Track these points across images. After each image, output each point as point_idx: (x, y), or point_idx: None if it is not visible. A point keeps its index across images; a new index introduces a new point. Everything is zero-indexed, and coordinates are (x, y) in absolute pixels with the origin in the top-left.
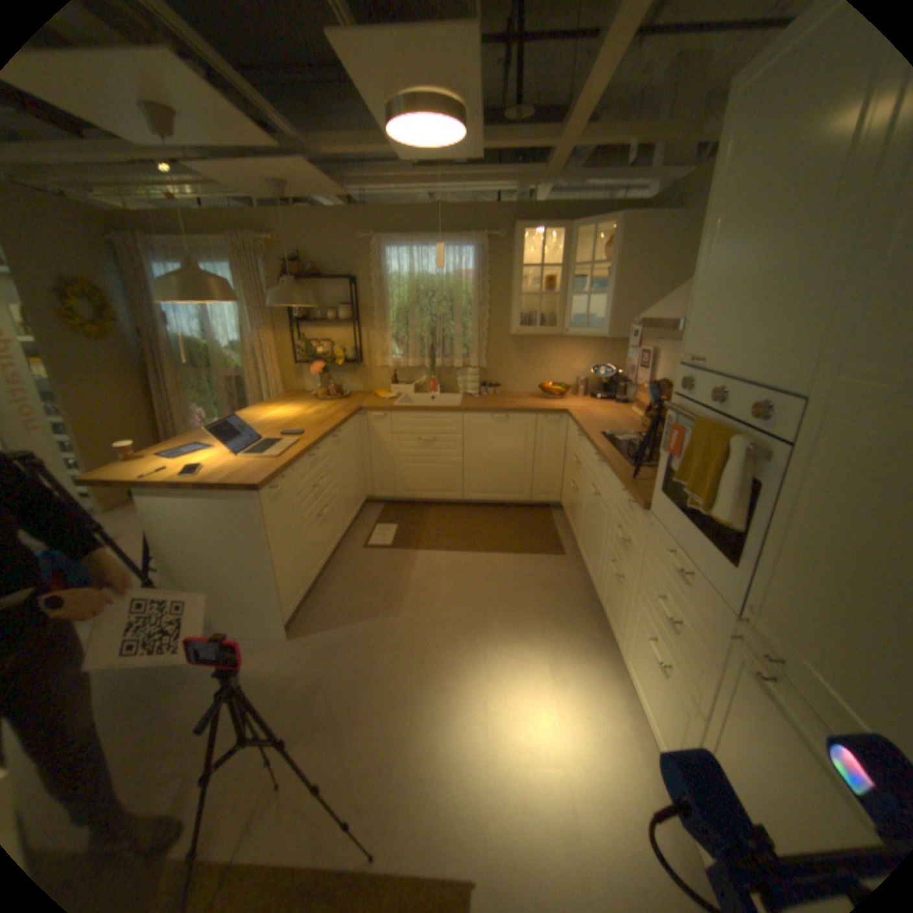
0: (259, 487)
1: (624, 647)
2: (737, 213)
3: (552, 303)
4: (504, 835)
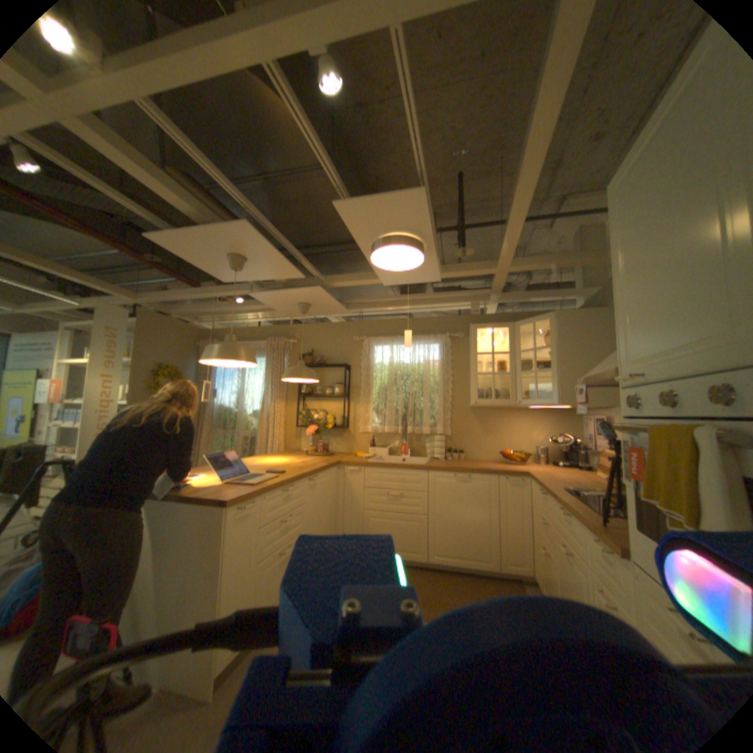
0: (229, 502)
1: None
2: (634, 254)
3: (506, 383)
4: None
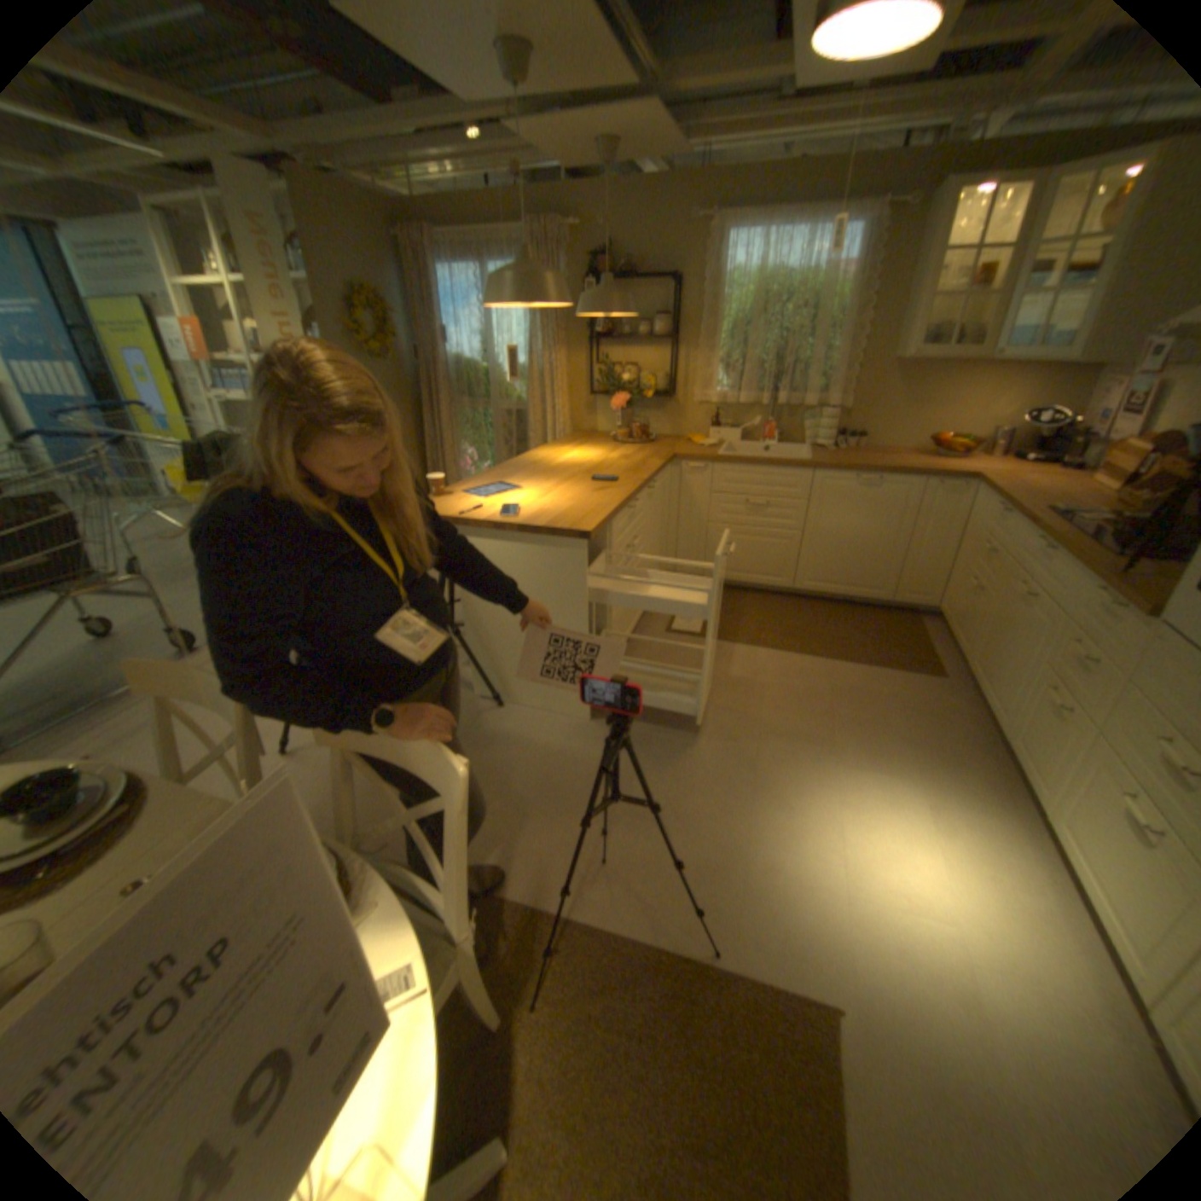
0: (591, 535)
1: (1056, 804)
2: None
3: (978, 308)
4: (878, 975)
